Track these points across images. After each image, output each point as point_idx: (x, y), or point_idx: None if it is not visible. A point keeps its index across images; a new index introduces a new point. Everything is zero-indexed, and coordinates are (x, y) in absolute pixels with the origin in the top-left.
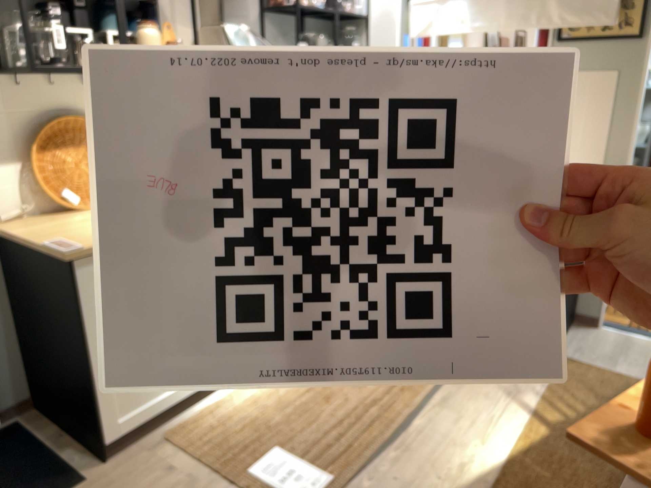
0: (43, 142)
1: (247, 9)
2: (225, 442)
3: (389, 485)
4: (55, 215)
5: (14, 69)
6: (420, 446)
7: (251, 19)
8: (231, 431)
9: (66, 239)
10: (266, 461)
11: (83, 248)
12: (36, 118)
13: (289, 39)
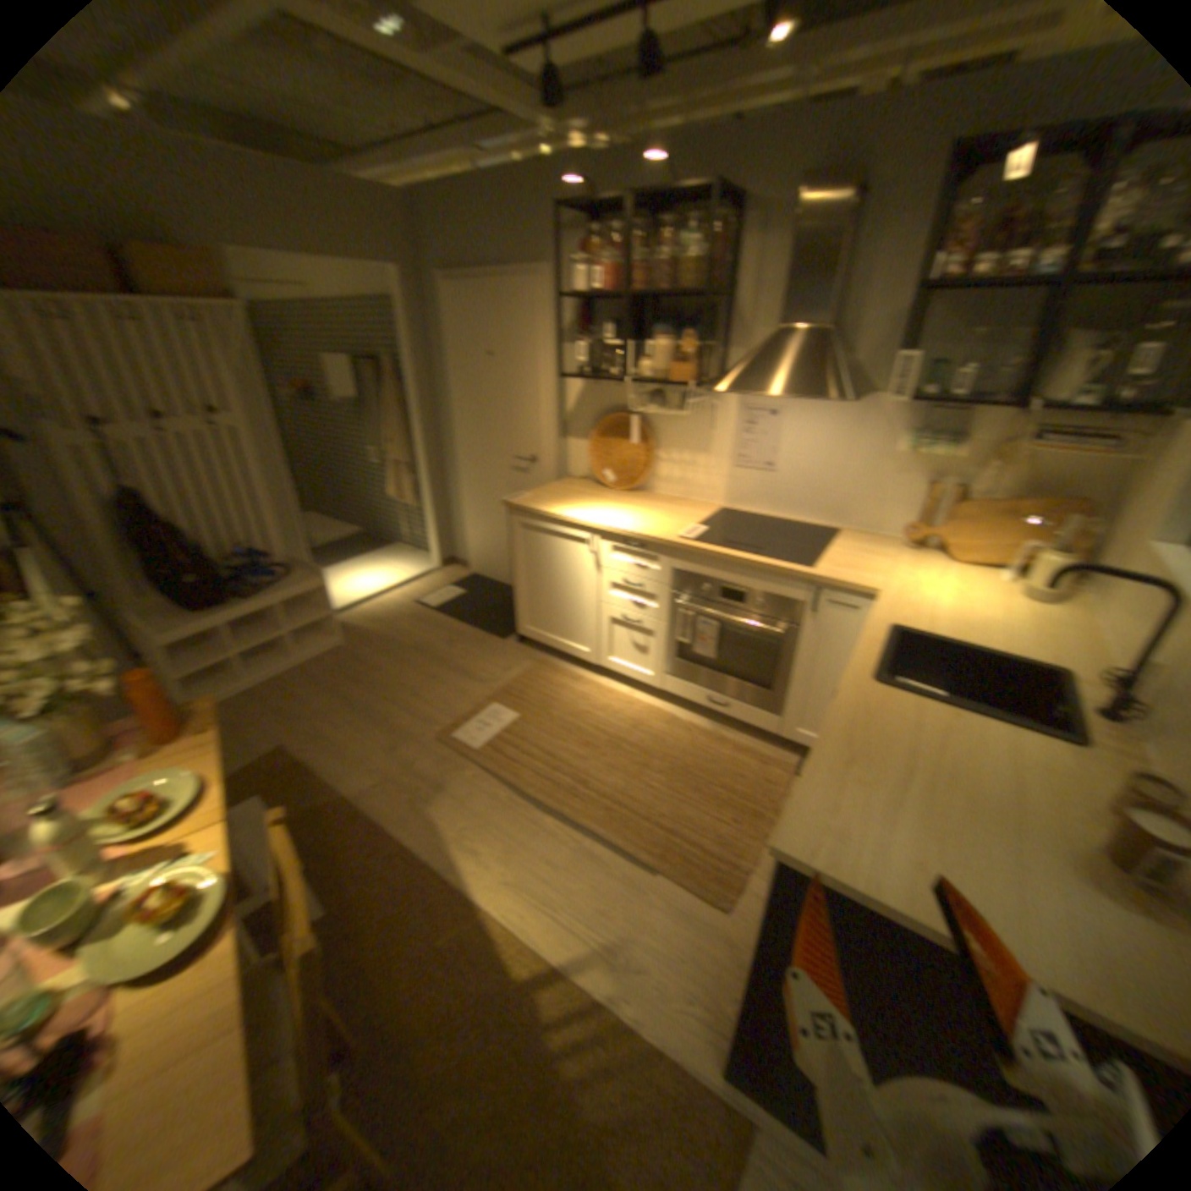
0: (602, 430)
1: (889, 292)
2: (527, 688)
3: (462, 789)
4: (596, 485)
5: (593, 372)
6: (508, 819)
7: (894, 307)
8: (540, 689)
9: (529, 496)
10: (501, 711)
11: (508, 503)
12: (605, 411)
13: (979, 335)
